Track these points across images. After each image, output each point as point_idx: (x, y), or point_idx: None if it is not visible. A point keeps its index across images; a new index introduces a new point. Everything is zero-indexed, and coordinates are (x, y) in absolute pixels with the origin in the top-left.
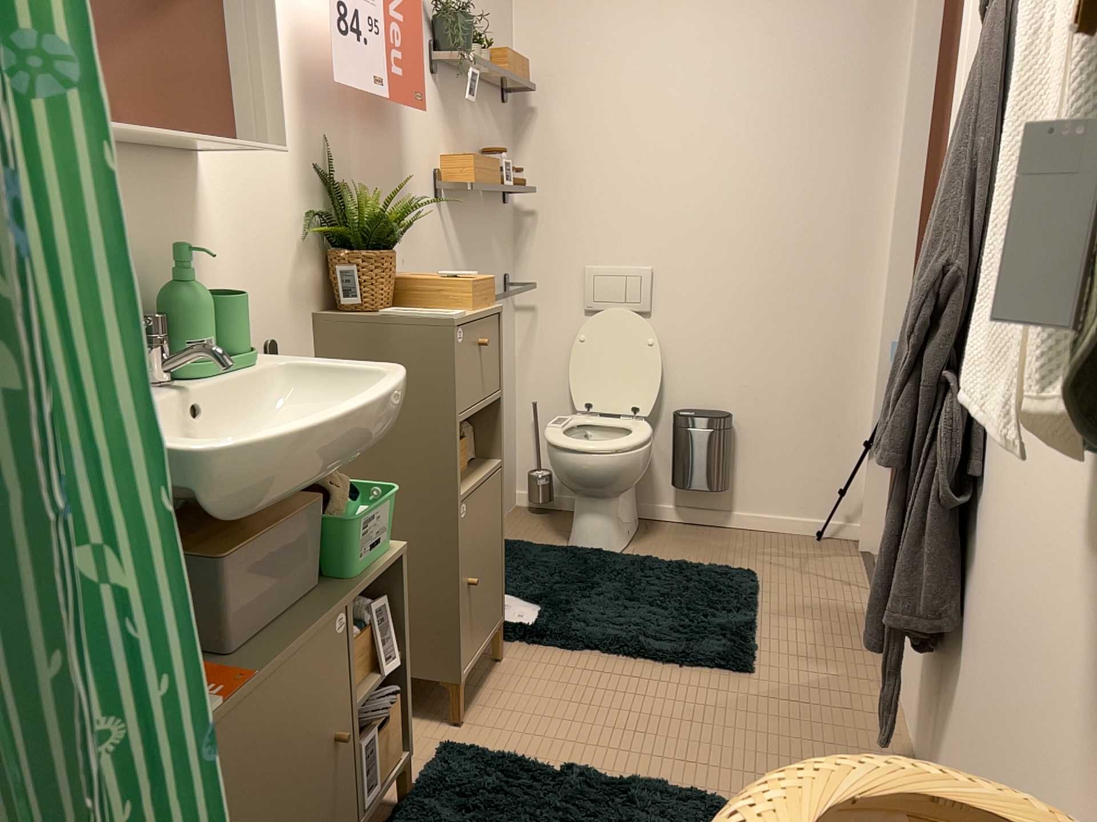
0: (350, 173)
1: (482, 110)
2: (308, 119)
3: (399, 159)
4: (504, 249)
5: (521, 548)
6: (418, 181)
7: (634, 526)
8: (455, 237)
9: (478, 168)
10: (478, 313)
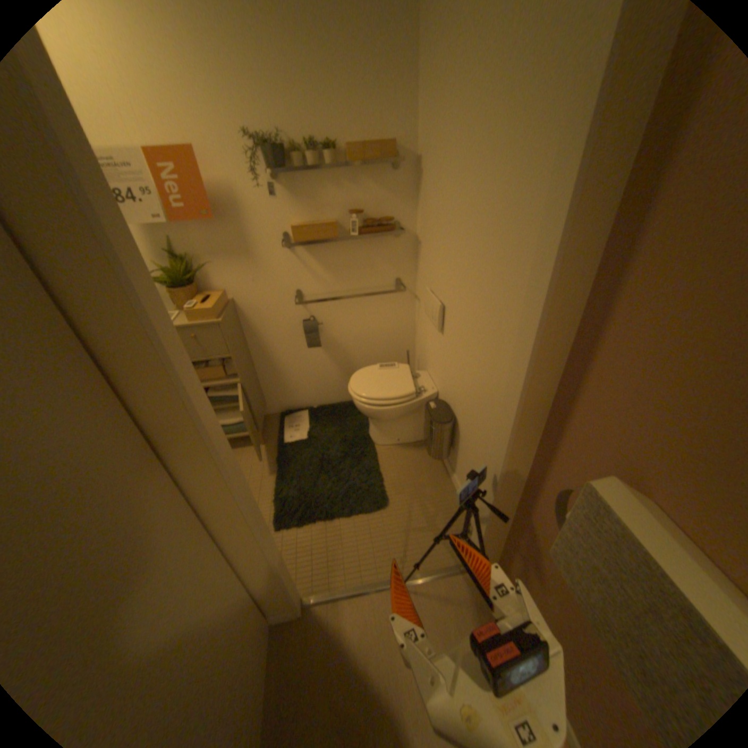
0: (187, 247)
1: (351, 179)
2: (147, 231)
3: (236, 232)
4: (394, 262)
5: (354, 412)
6: (259, 240)
7: (406, 438)
8: (313, 262)
9: (294, 231)
10: (187, 325)
